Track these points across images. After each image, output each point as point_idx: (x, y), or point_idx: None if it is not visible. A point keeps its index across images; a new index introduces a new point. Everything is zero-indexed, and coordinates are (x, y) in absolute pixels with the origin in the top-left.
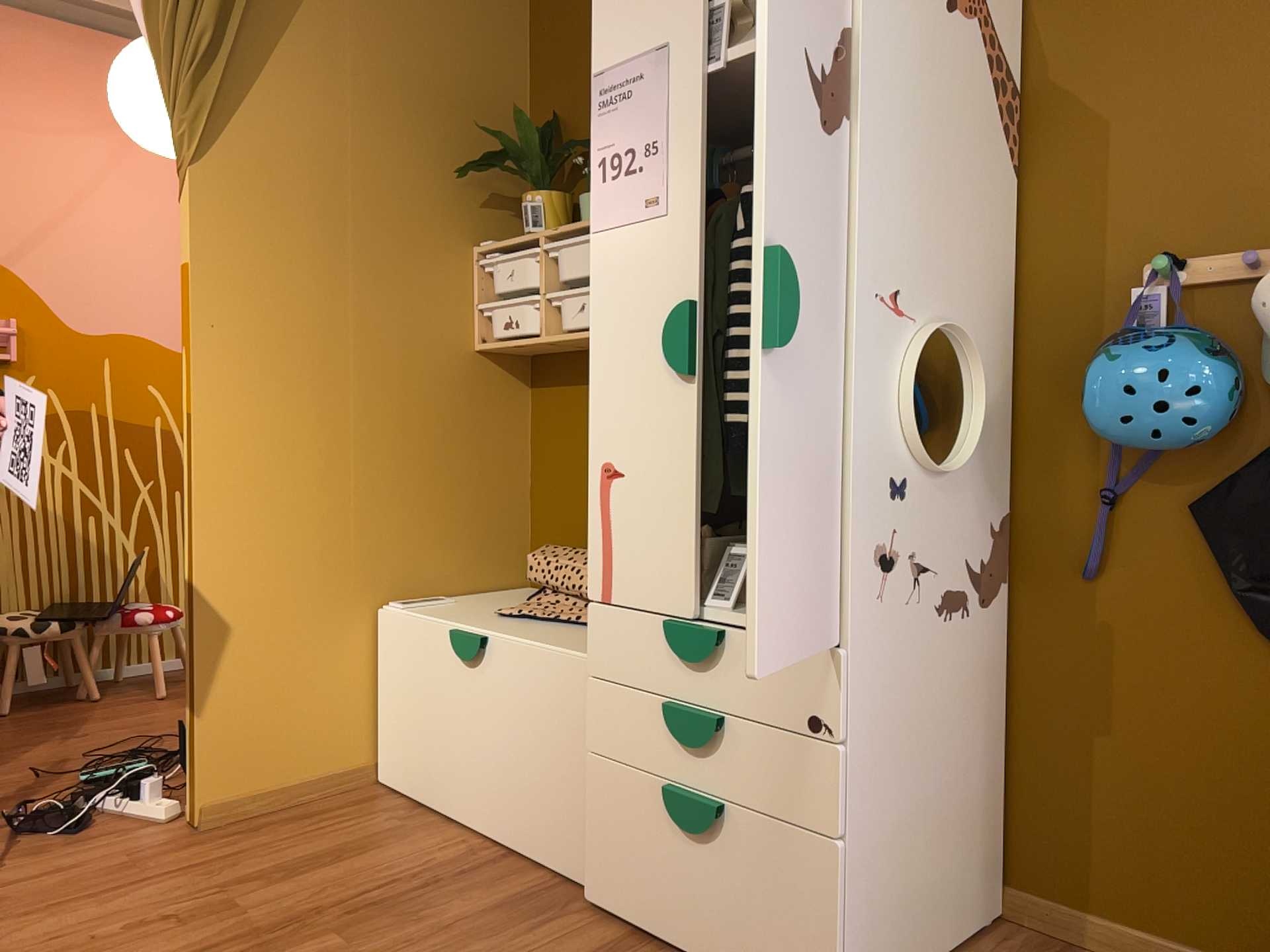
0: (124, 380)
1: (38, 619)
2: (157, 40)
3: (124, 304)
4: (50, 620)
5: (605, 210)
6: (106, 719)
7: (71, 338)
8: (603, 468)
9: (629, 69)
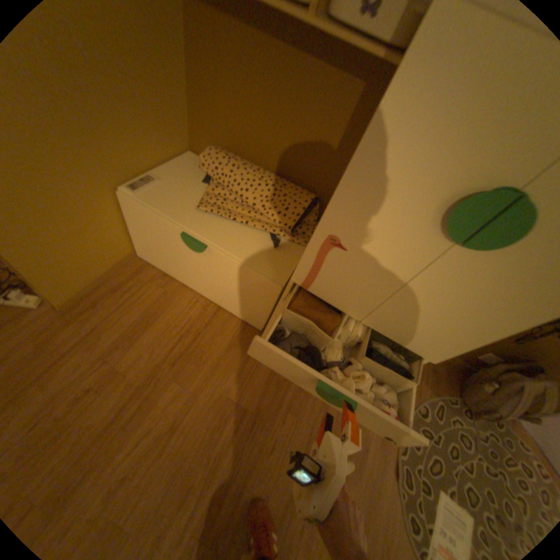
0: None
1: None
2: None
3: None
4: None
5: None
6: None
7: None
8: (331, 237)
9: None
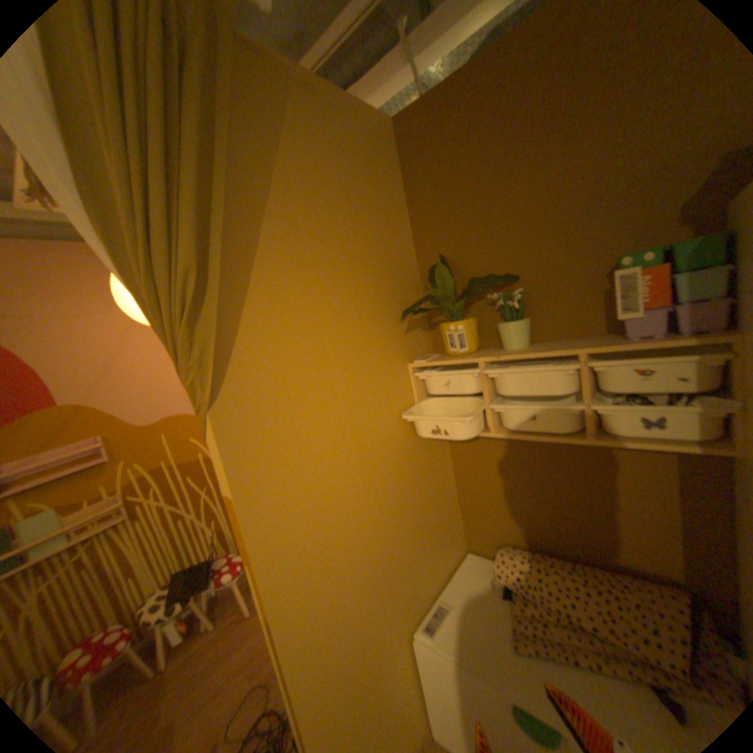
0: (173, 443)
1: (166, 609)
2: (130, 286)
3: (160, 401)
4: (173, 606)
5: None
6: (225, 661)
7: (135, 432)
8: None
9: None
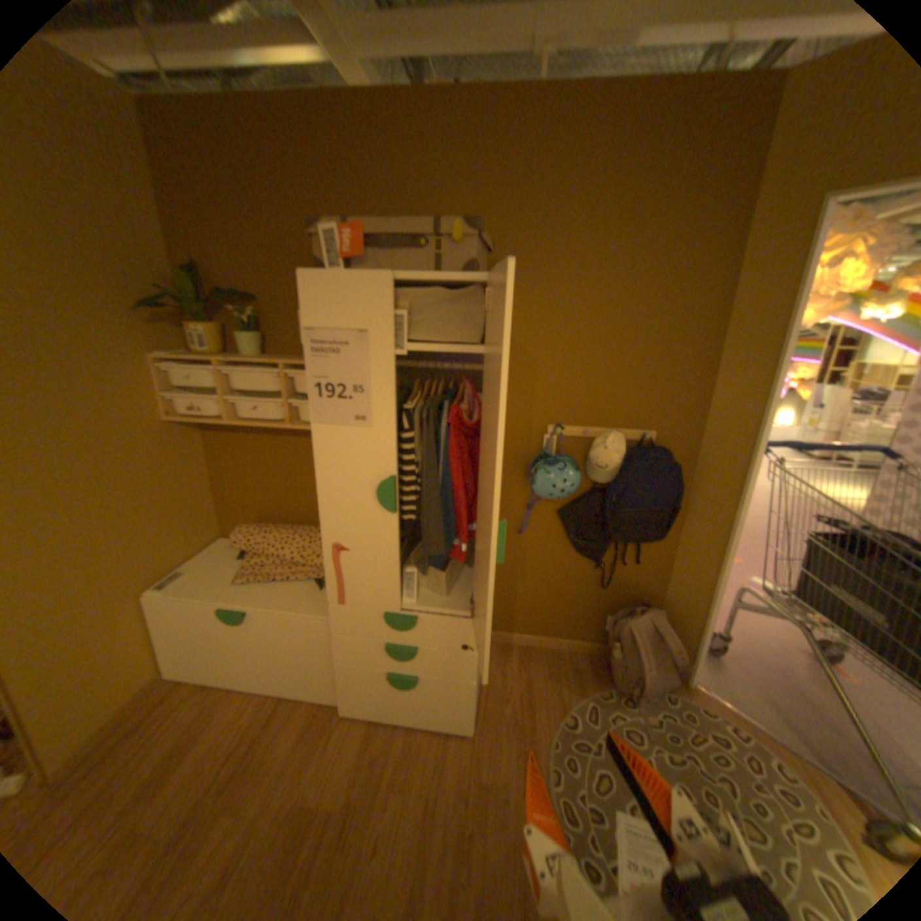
0: None
1: None
2: None
3: None
4: None
5: (323, 414)
6: None
7: None
8: (334, 547)
9: (336, 336)
